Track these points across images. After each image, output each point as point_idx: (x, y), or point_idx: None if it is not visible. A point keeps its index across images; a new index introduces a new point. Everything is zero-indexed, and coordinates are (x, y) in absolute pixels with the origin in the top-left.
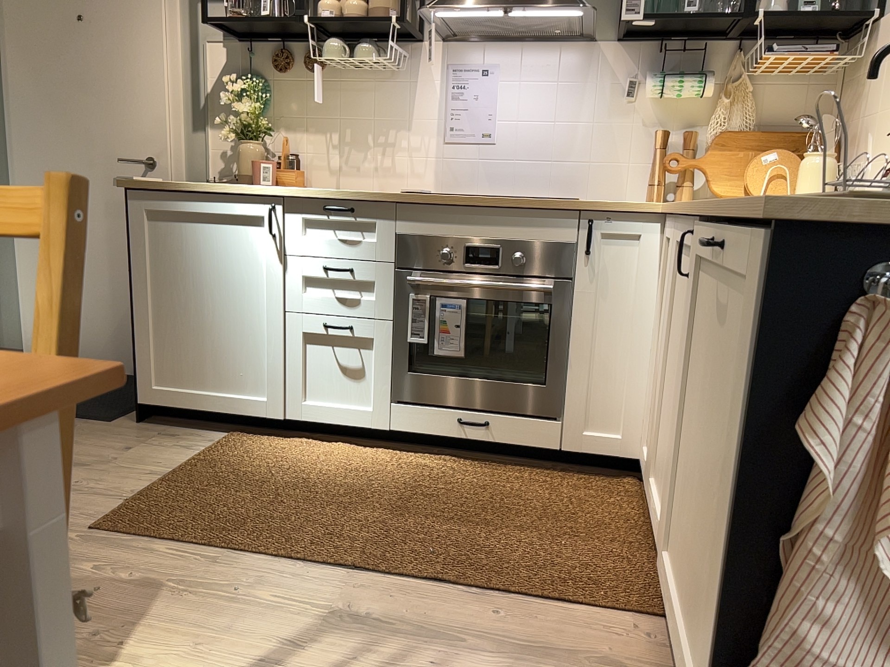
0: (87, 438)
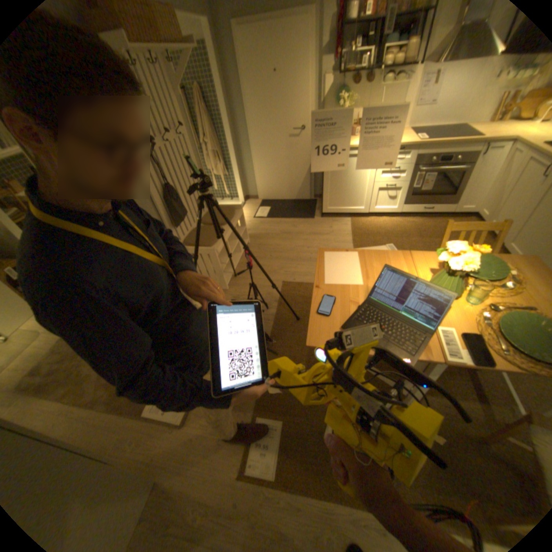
0: (316, 225)
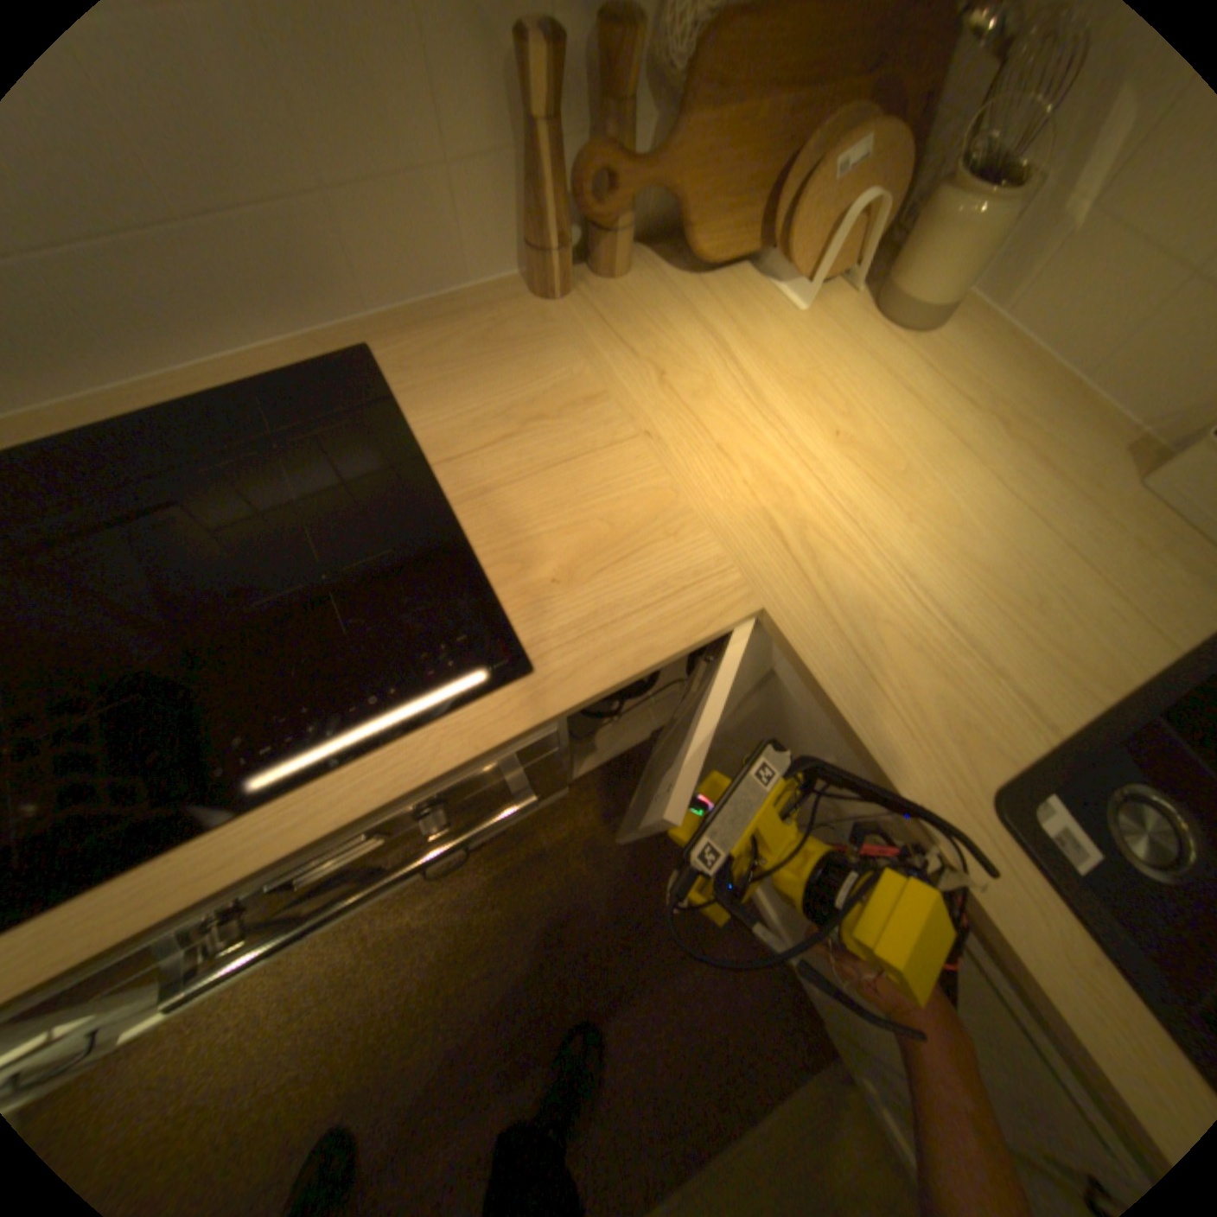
0: None
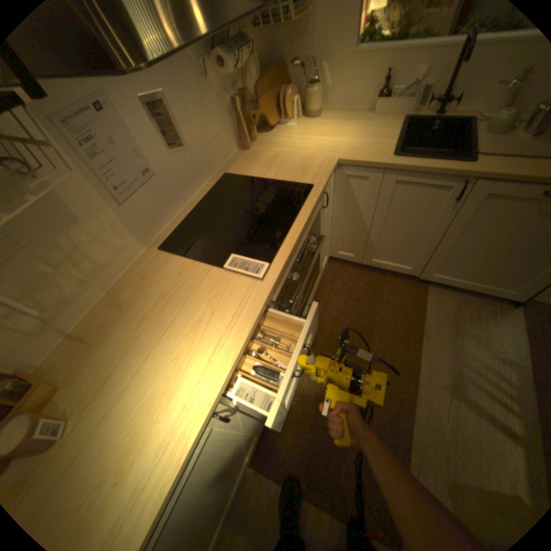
0: None
